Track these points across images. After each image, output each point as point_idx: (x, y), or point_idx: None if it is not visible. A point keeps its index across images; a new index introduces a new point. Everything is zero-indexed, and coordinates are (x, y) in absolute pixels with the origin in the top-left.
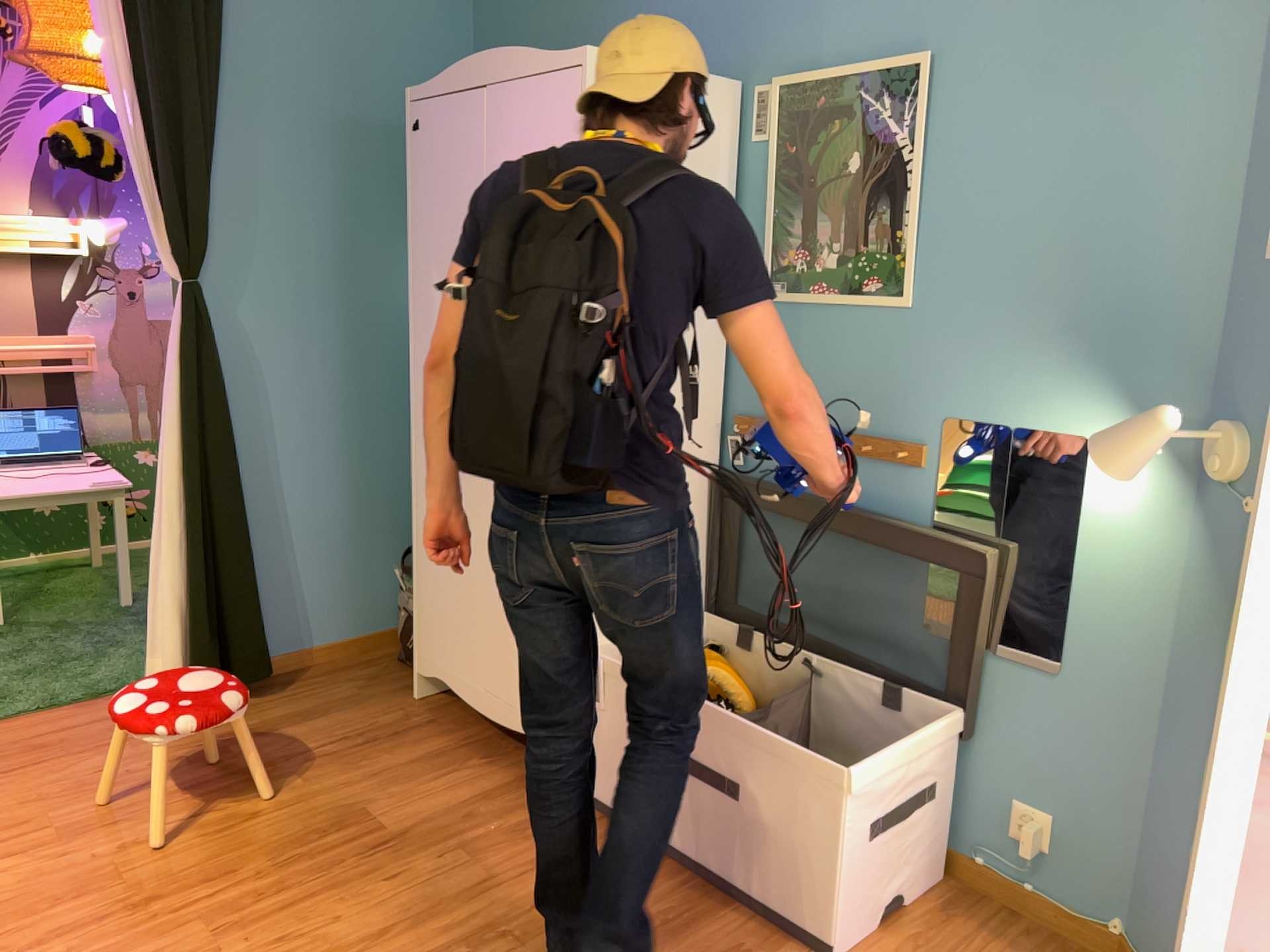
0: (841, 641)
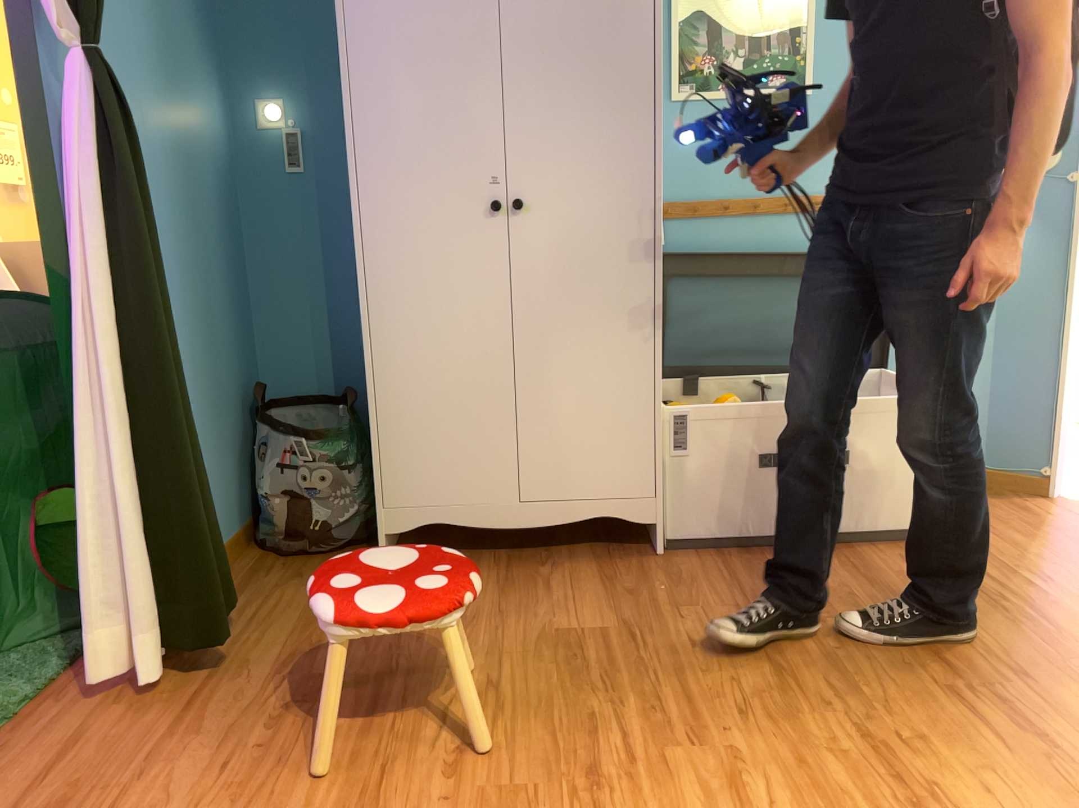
0: (769, 360)
